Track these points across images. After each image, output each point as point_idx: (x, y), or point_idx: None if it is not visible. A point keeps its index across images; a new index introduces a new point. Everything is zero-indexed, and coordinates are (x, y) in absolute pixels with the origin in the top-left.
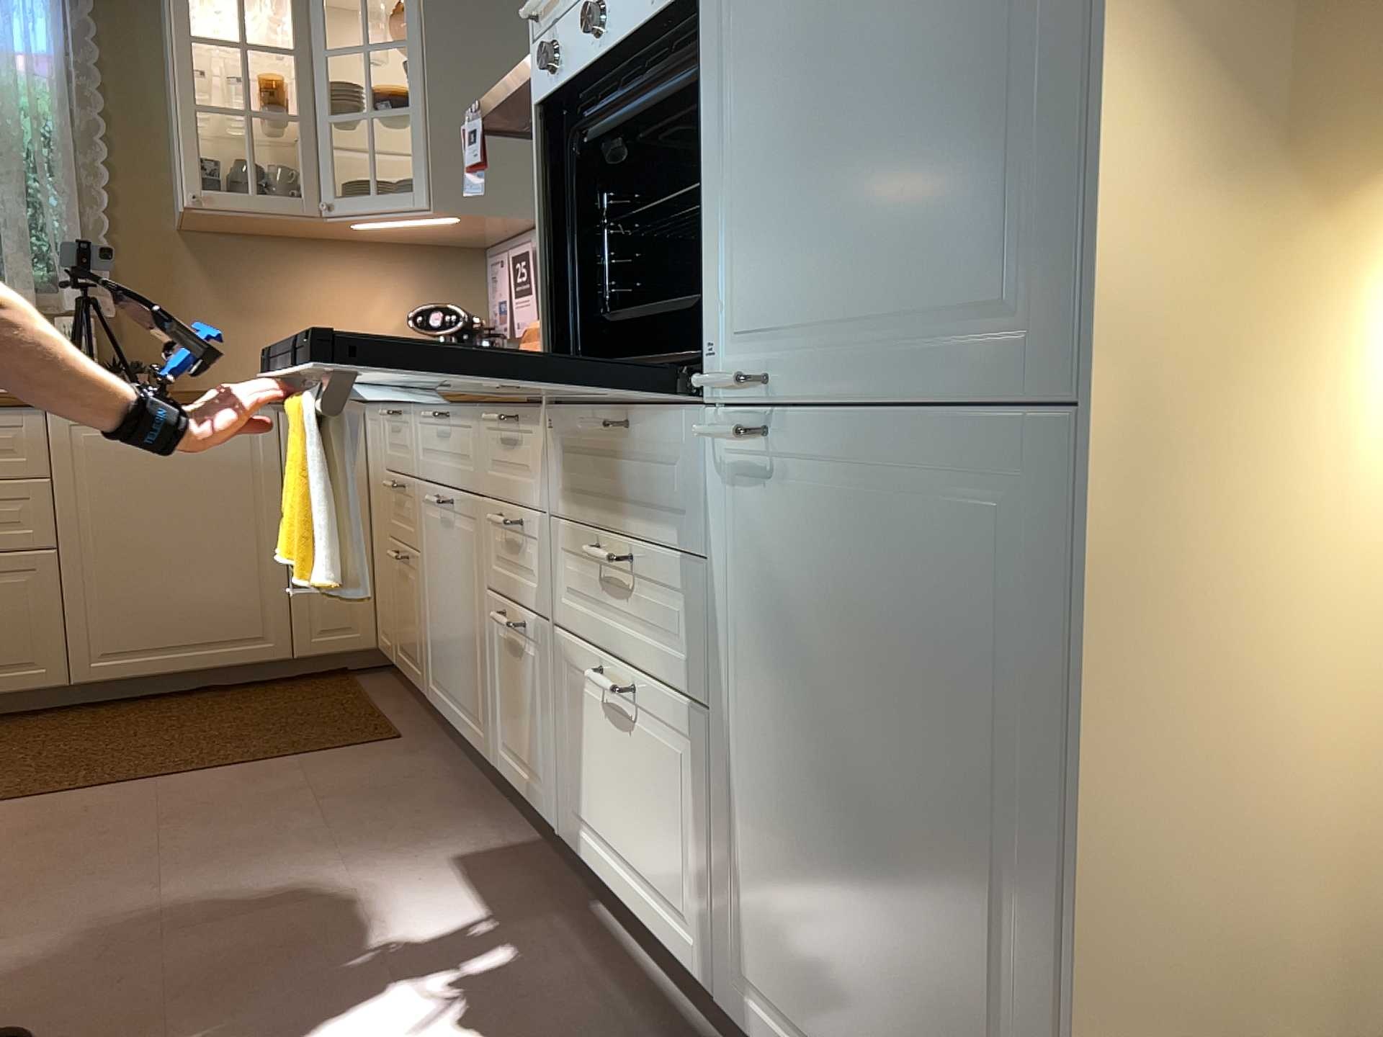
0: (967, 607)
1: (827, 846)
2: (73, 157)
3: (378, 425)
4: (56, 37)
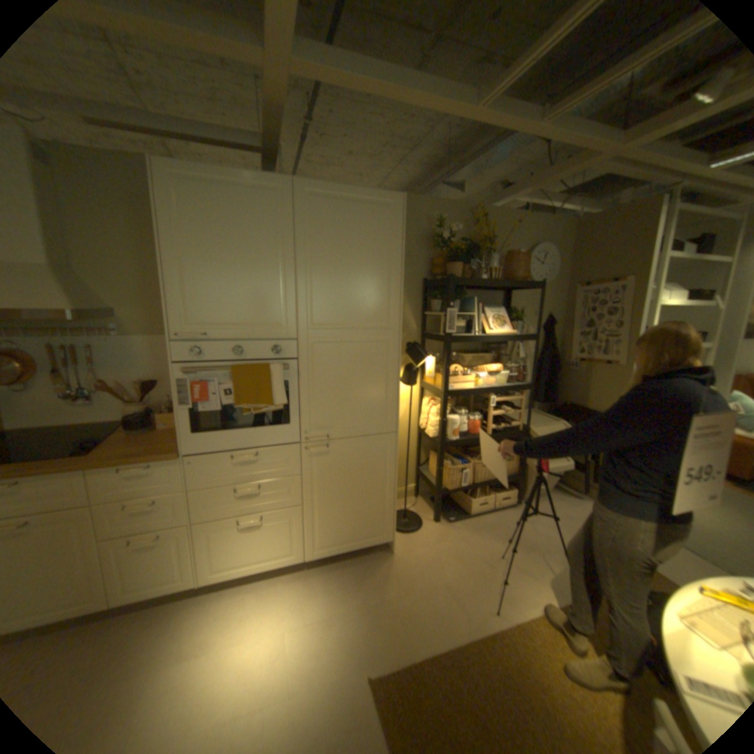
0: (374, 460)
1: (342, 509)
2: None
3: None
4: None
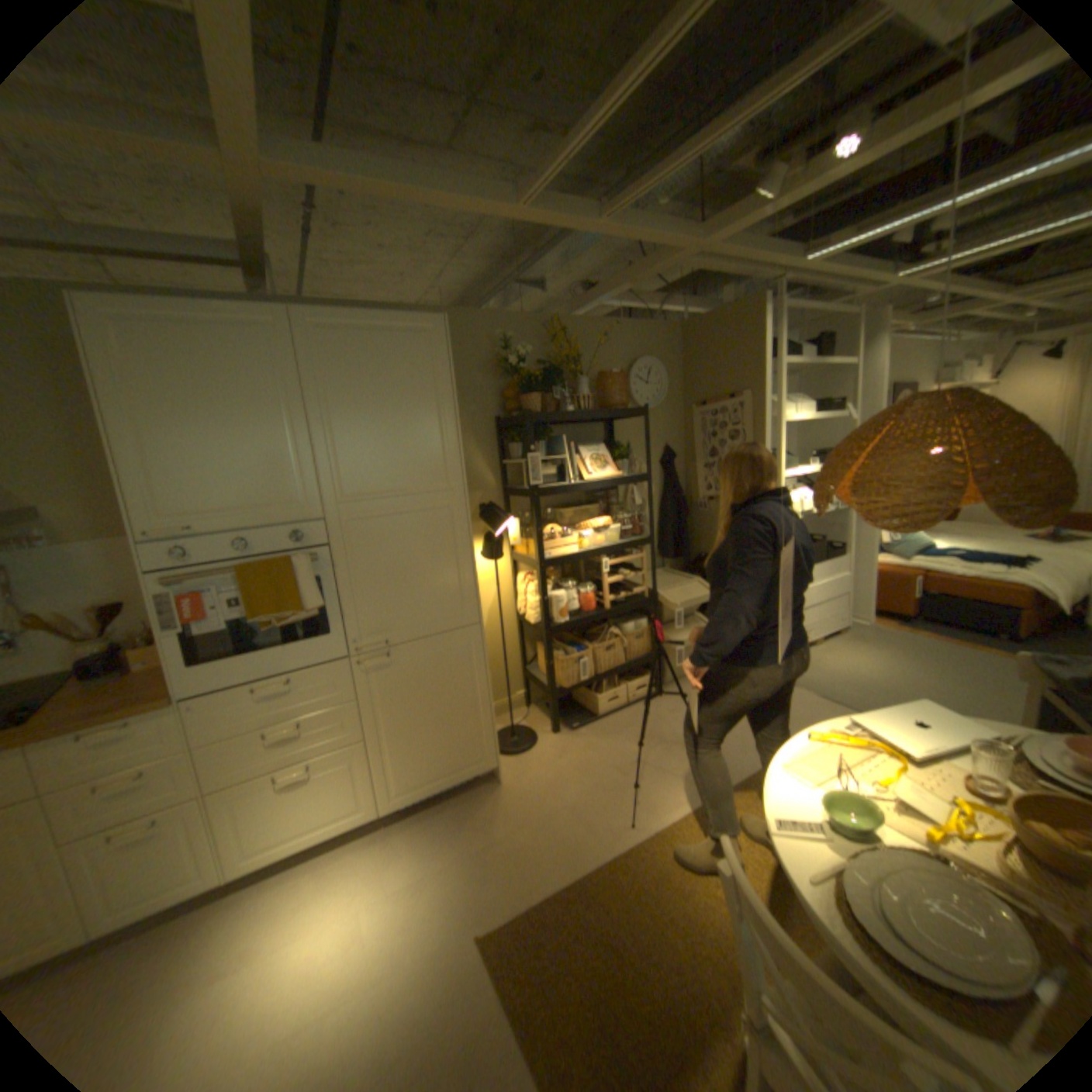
0: (455, 665)
1: (420, 737)
2: None
3: None
4: None
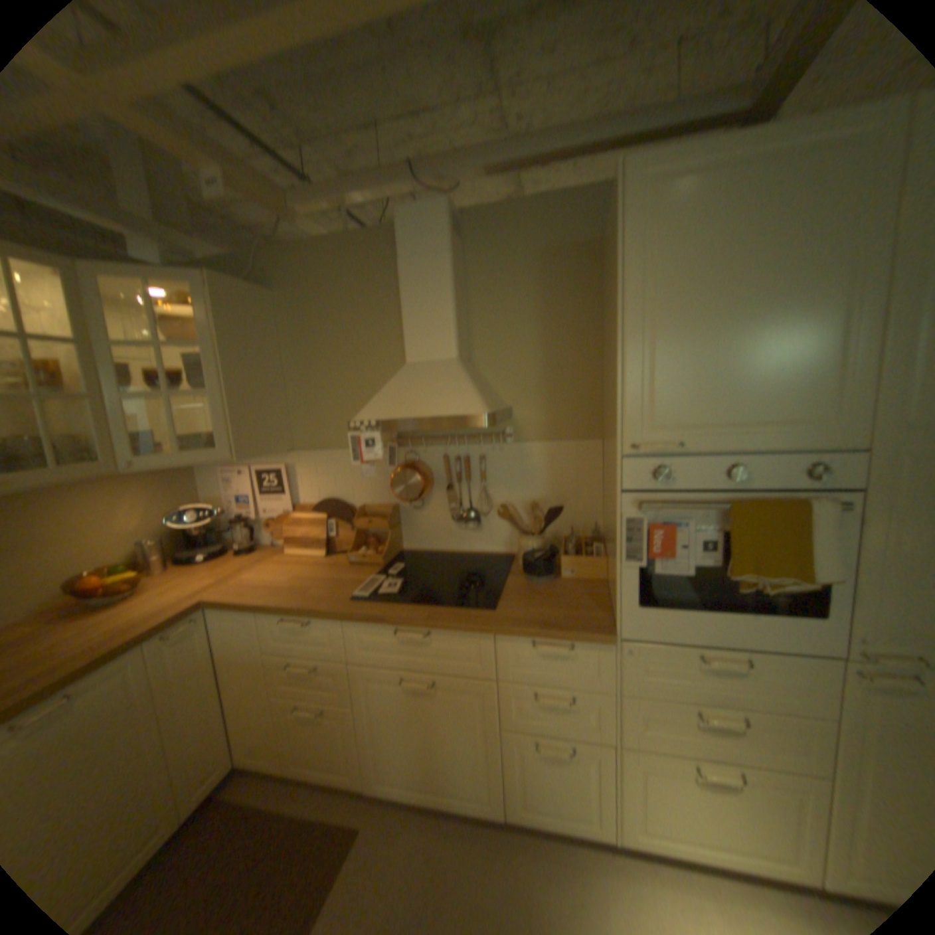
0: None
1: None
2: None
3: (241, 623)
4: None
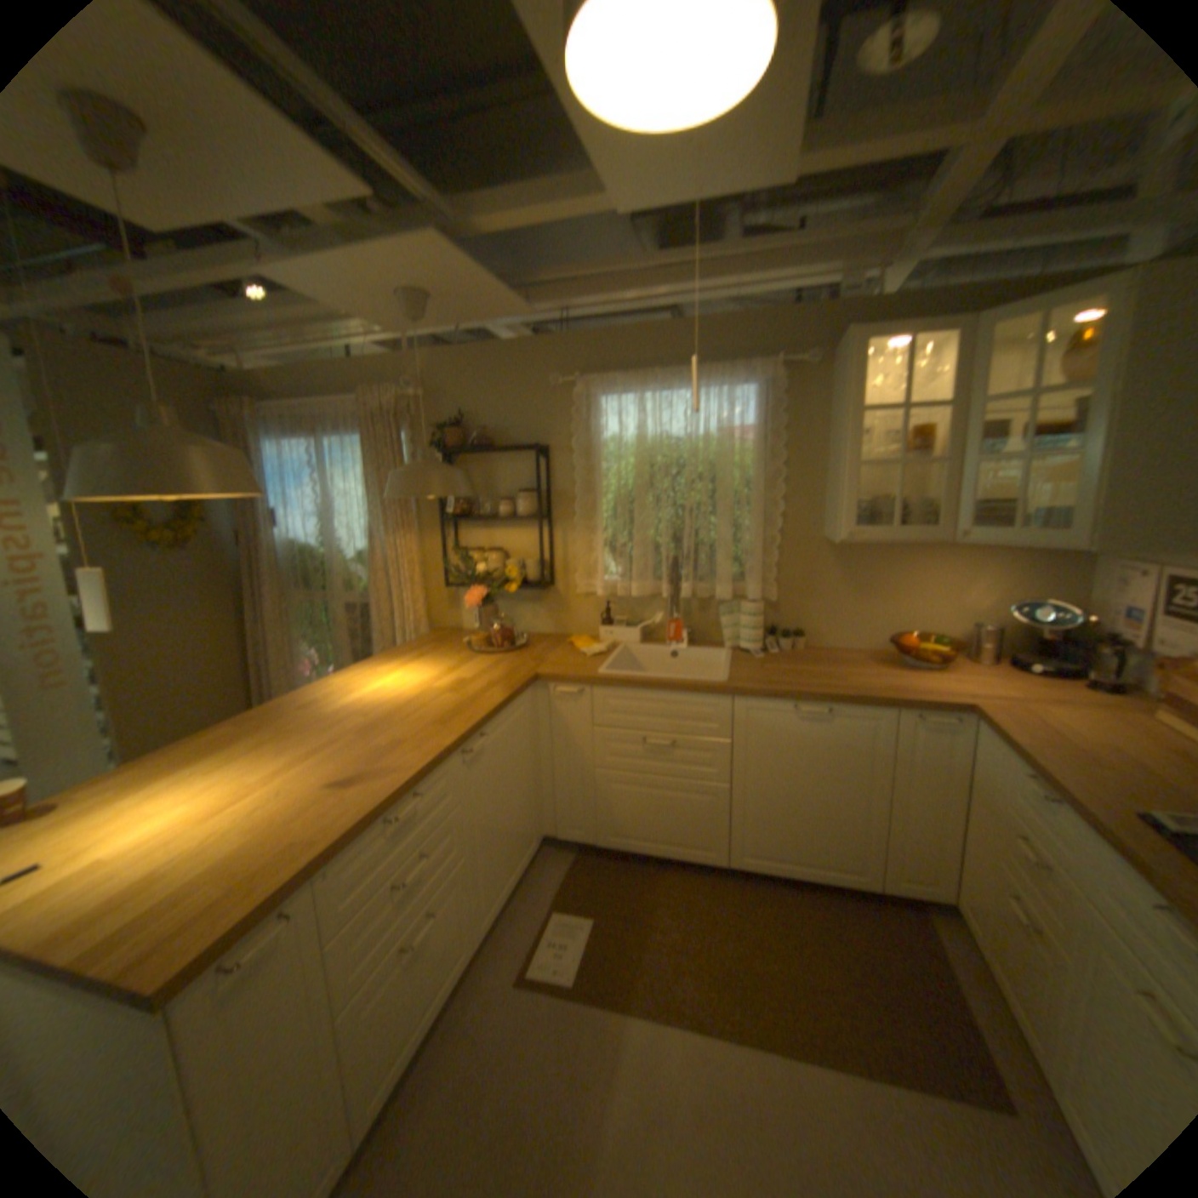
0: None
1: None
2: (761, 497)
3: (1002, 757)
4: (759, 415)
